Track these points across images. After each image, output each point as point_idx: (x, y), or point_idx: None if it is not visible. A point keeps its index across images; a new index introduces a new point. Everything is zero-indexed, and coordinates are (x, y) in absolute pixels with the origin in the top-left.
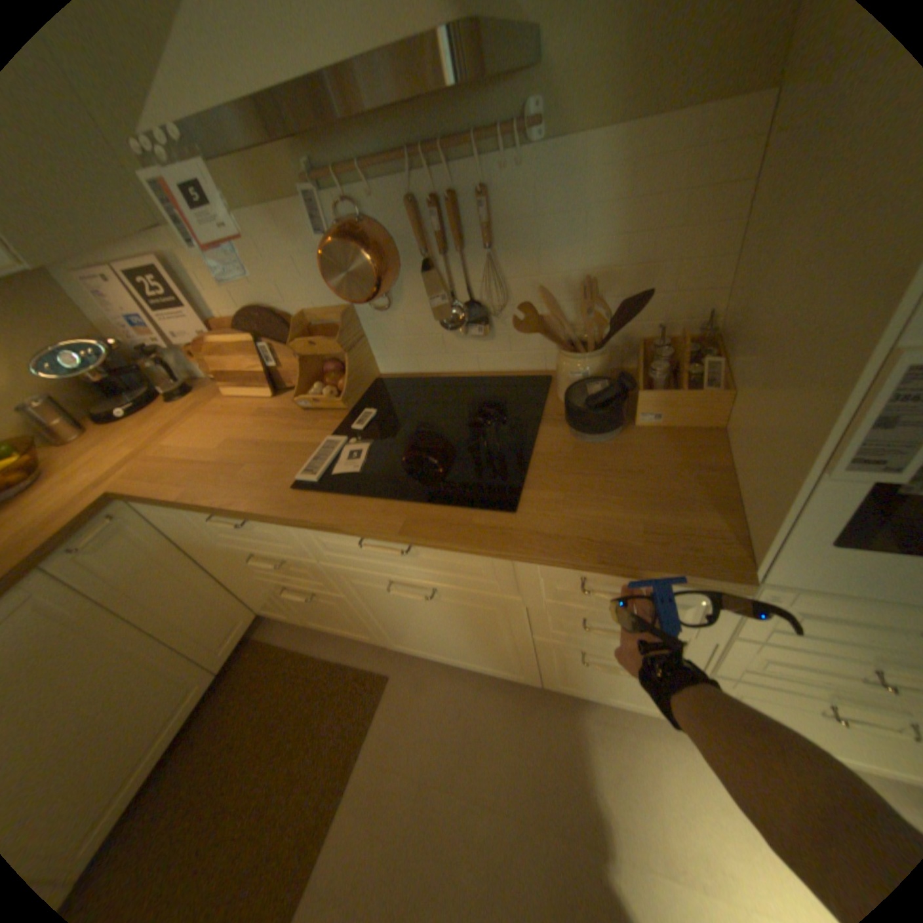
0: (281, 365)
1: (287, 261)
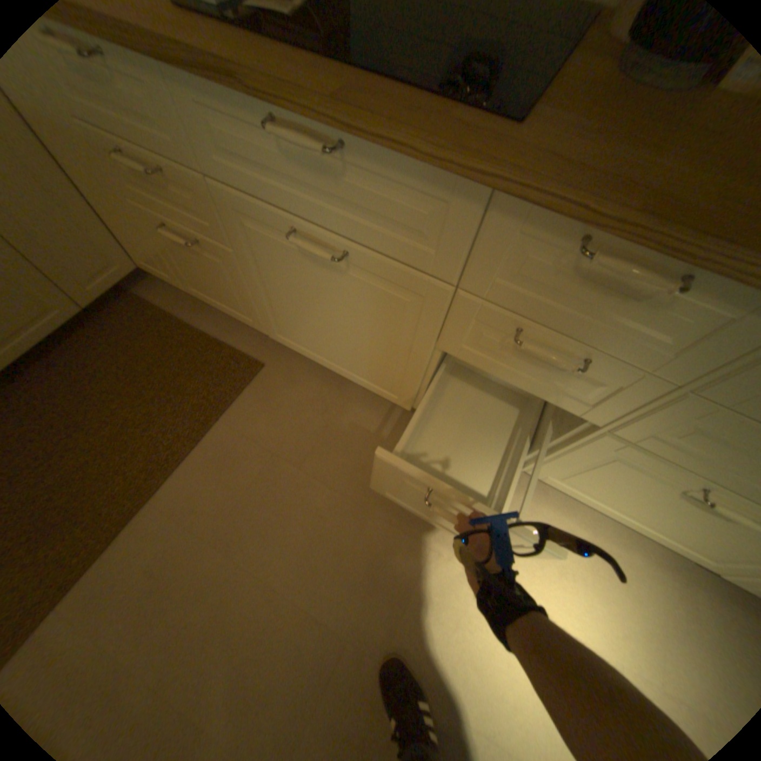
0: None
1: None
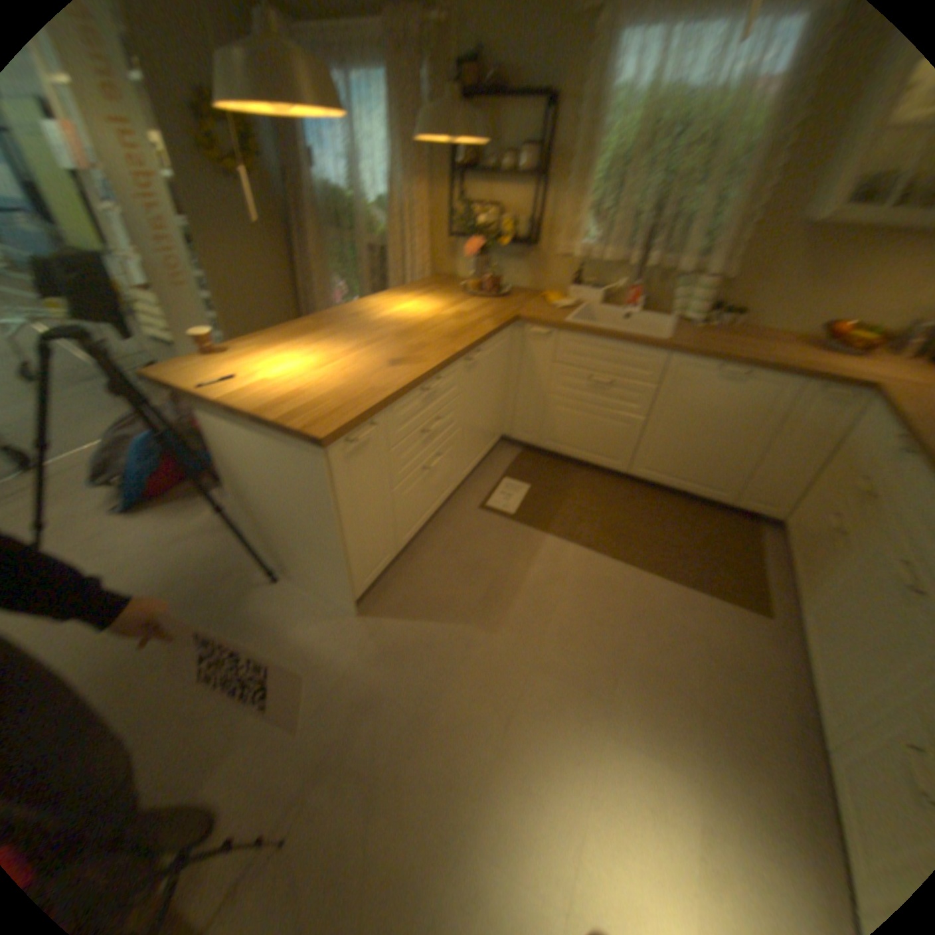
0: None
1: None
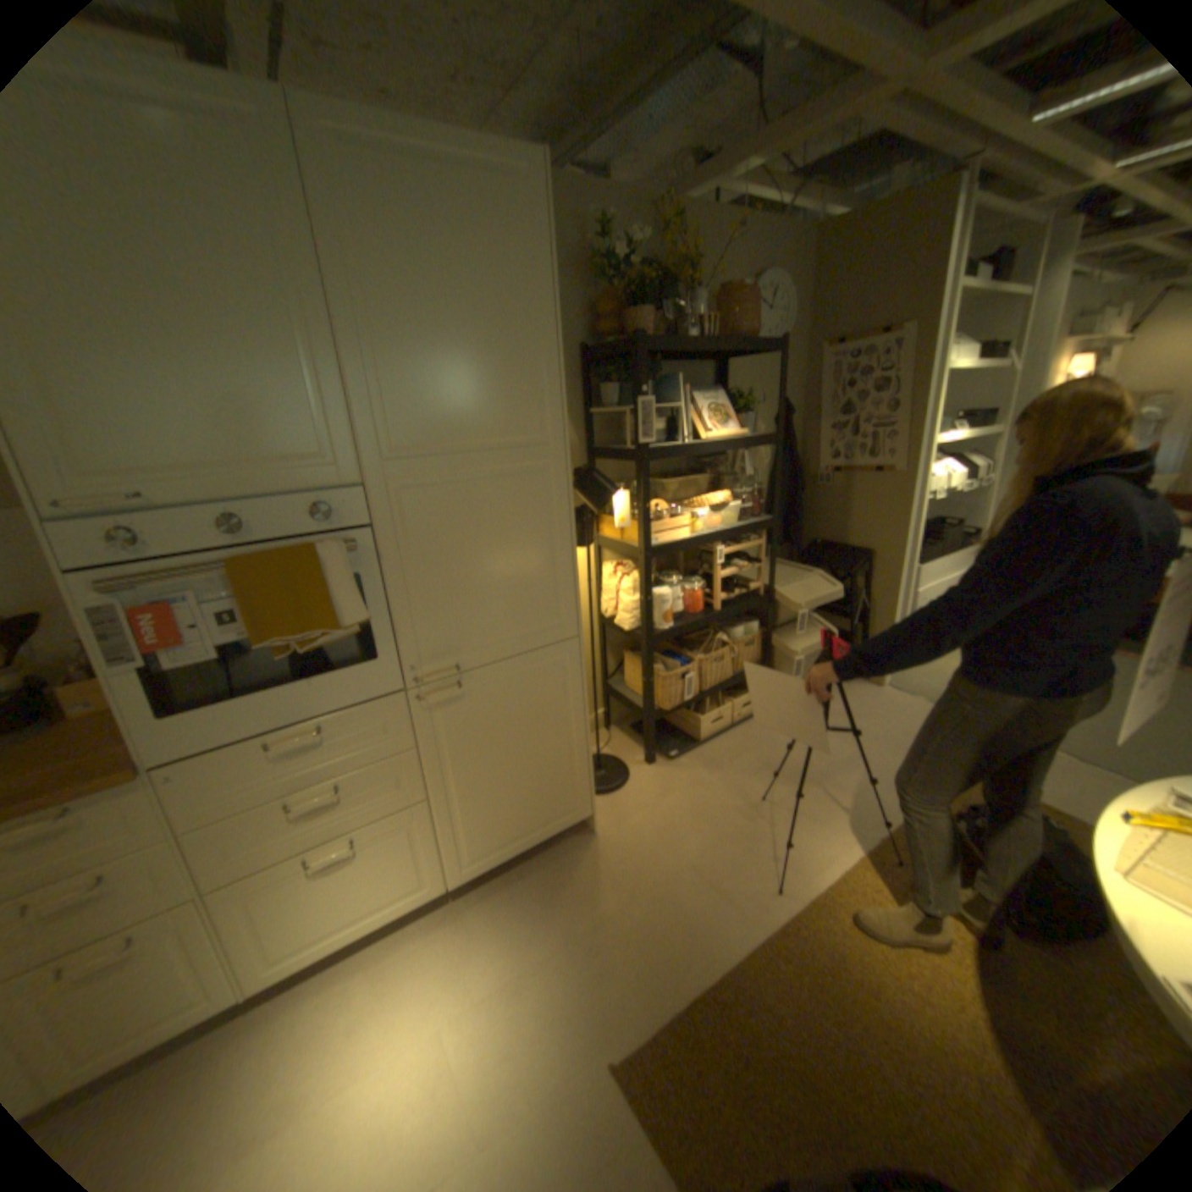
0: None
1: None
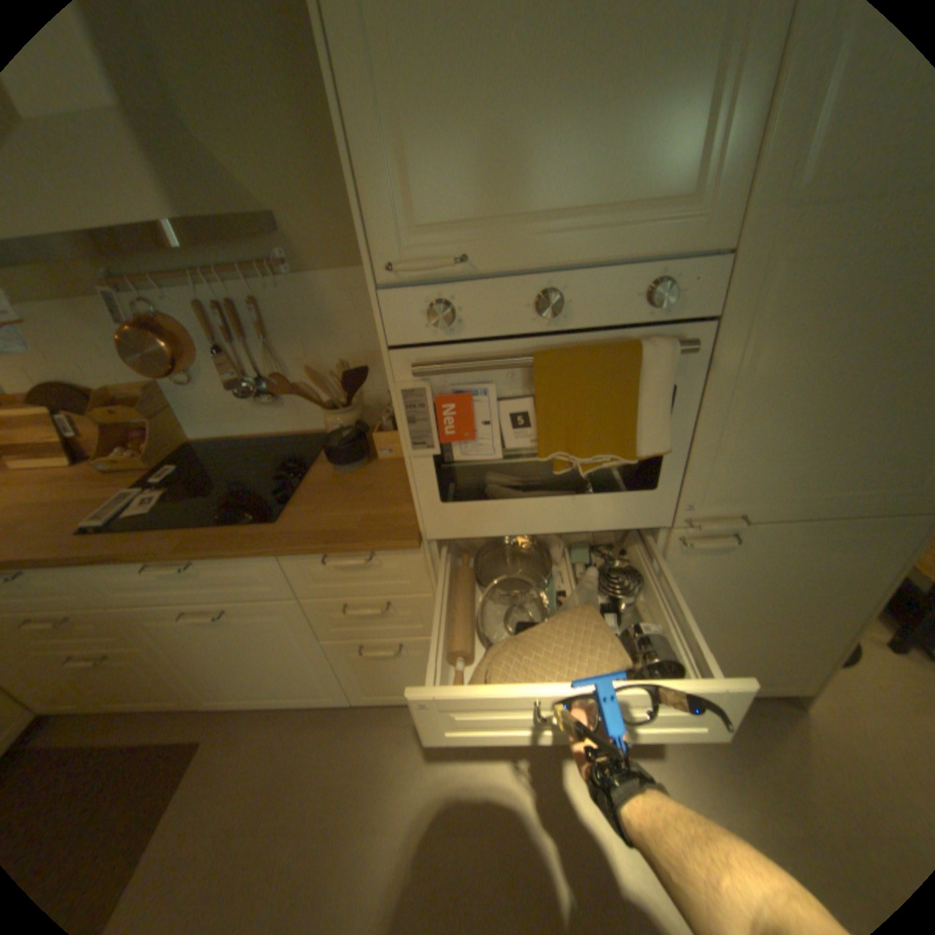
0: (81, 436)
1: (89, 345)
